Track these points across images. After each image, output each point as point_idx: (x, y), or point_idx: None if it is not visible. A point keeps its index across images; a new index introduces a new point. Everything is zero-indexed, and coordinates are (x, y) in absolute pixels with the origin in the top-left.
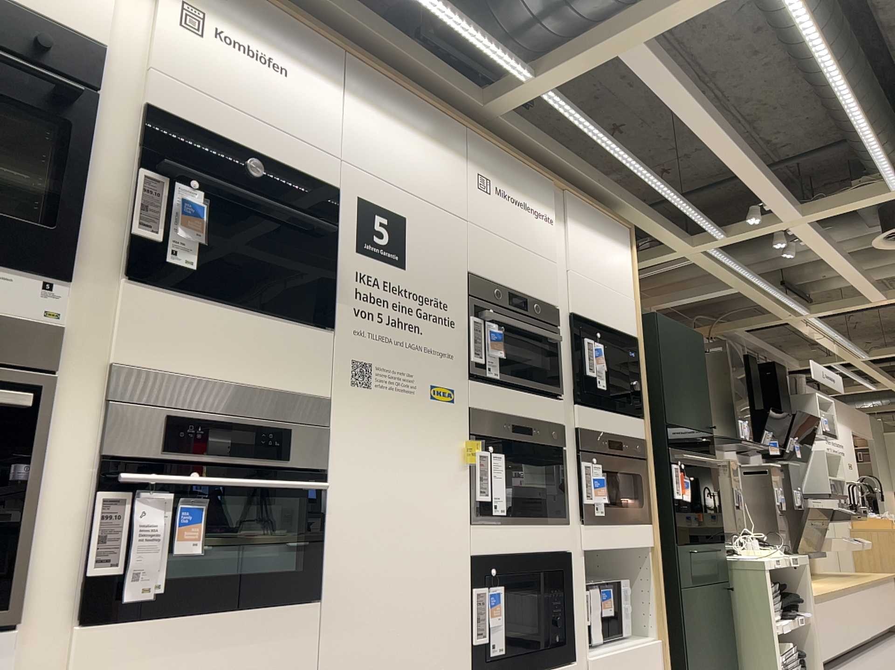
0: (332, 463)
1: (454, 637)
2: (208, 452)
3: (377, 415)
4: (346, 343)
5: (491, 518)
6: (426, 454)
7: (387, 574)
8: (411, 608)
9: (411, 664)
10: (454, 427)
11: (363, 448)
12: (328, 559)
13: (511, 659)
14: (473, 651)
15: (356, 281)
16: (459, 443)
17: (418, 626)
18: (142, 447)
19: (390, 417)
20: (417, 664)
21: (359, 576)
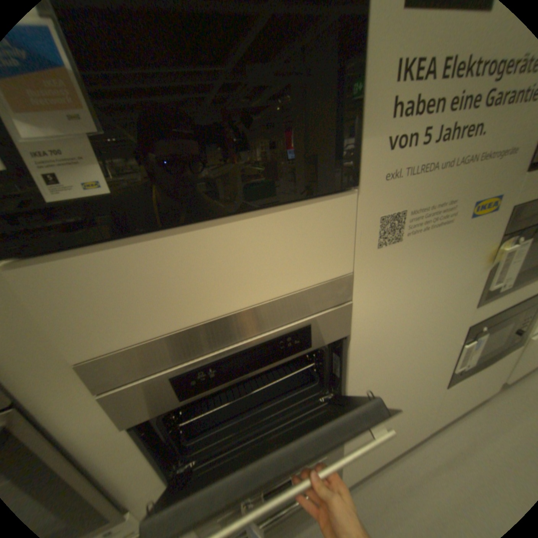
0: (357, 326)
1: (442, 375)
2: (229, 378)
3: (407, 264)
4: (377, 197)
5: (498, 295)
6: (453, 274)
7: (399, 369)
8: (415, 377)
9: (409, 400)
10: (491, 235)
11: (388, 300)
12: (351, 384)
13: (479, 366)
14: (454, 375)
15: (400, 80)
16: (491, 247)
17: (418, 382)
18: (159, 406)
19: (422, 259)
20: (413, 397)
21: (376, 381)
